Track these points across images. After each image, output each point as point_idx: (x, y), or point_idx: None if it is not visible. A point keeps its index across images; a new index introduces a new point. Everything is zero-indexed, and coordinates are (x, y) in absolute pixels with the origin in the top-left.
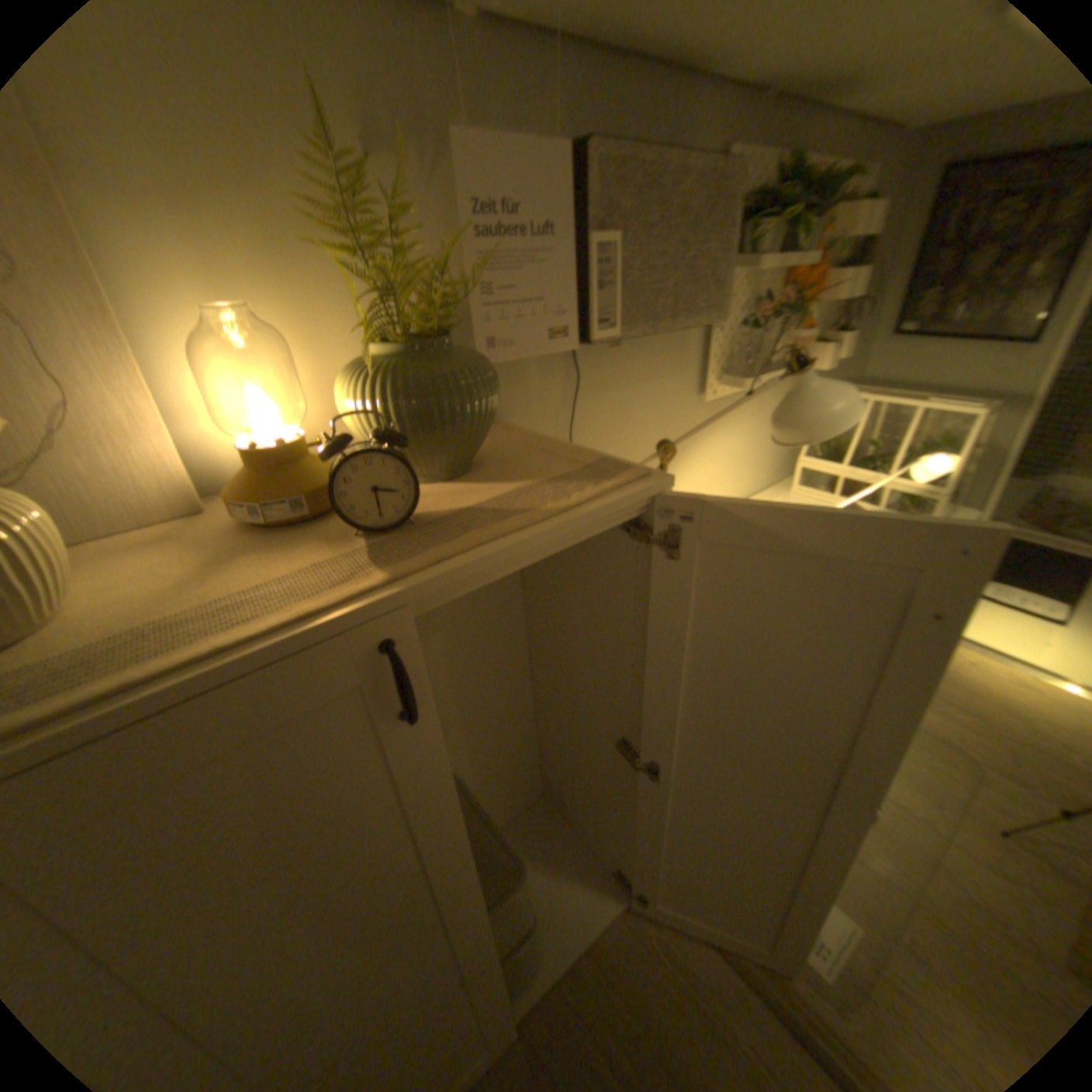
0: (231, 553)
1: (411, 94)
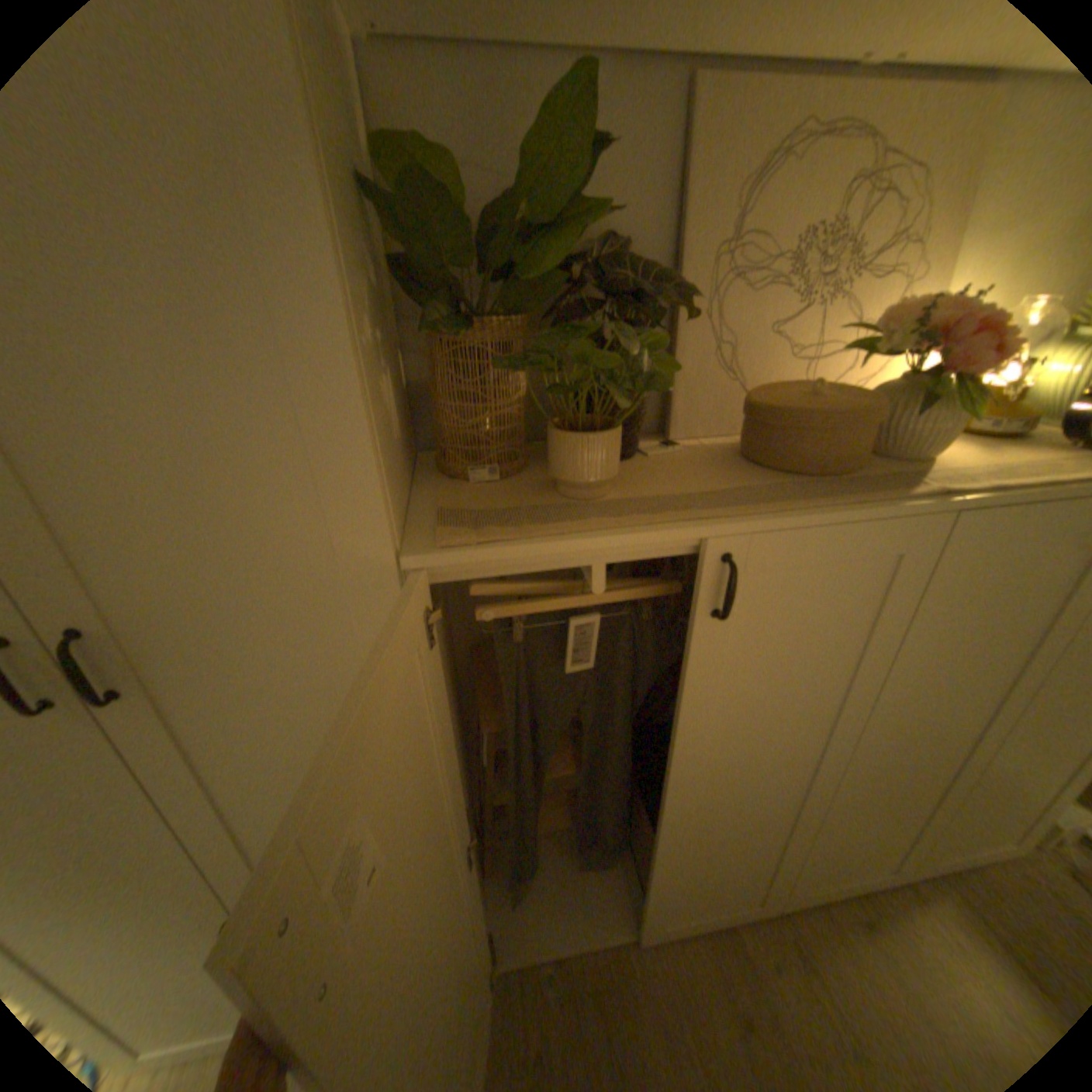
0: (1003, 445)
1: None
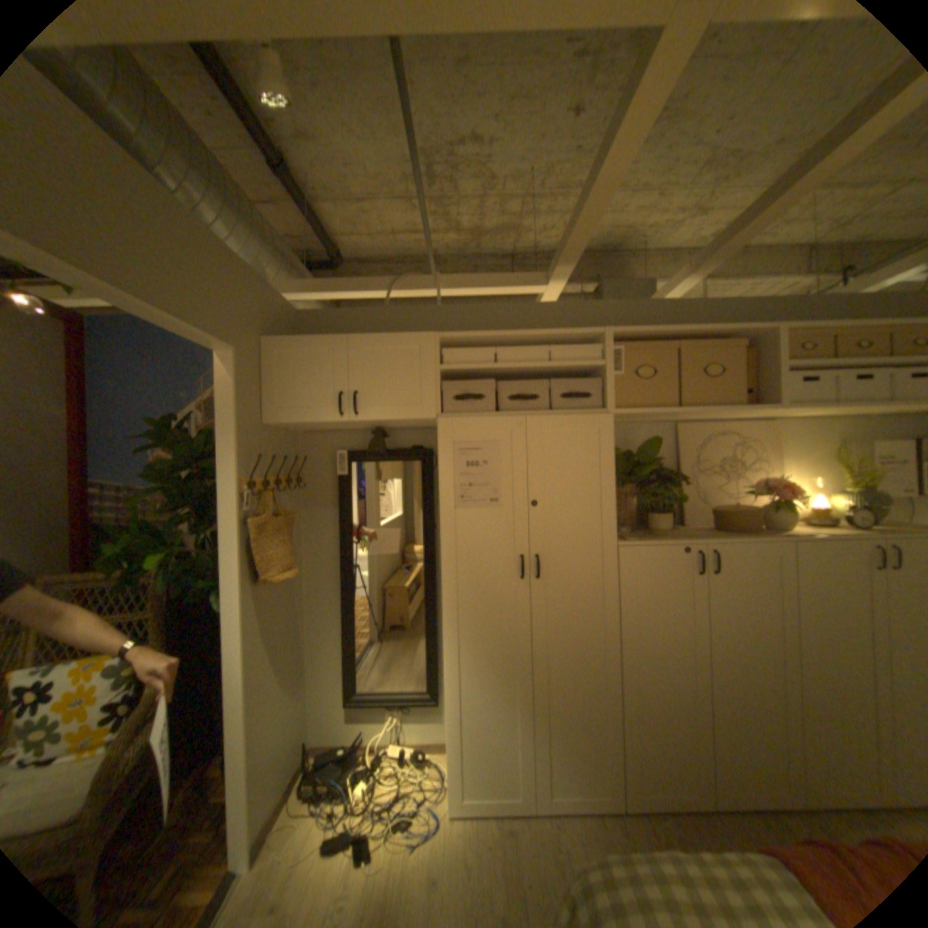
0: (822, 529)
1: (855, 435)
